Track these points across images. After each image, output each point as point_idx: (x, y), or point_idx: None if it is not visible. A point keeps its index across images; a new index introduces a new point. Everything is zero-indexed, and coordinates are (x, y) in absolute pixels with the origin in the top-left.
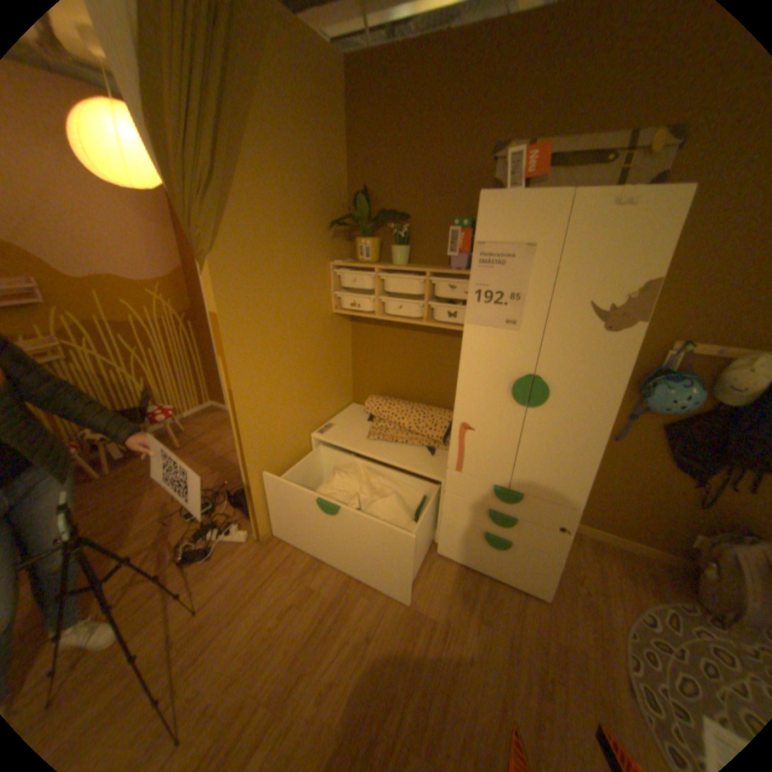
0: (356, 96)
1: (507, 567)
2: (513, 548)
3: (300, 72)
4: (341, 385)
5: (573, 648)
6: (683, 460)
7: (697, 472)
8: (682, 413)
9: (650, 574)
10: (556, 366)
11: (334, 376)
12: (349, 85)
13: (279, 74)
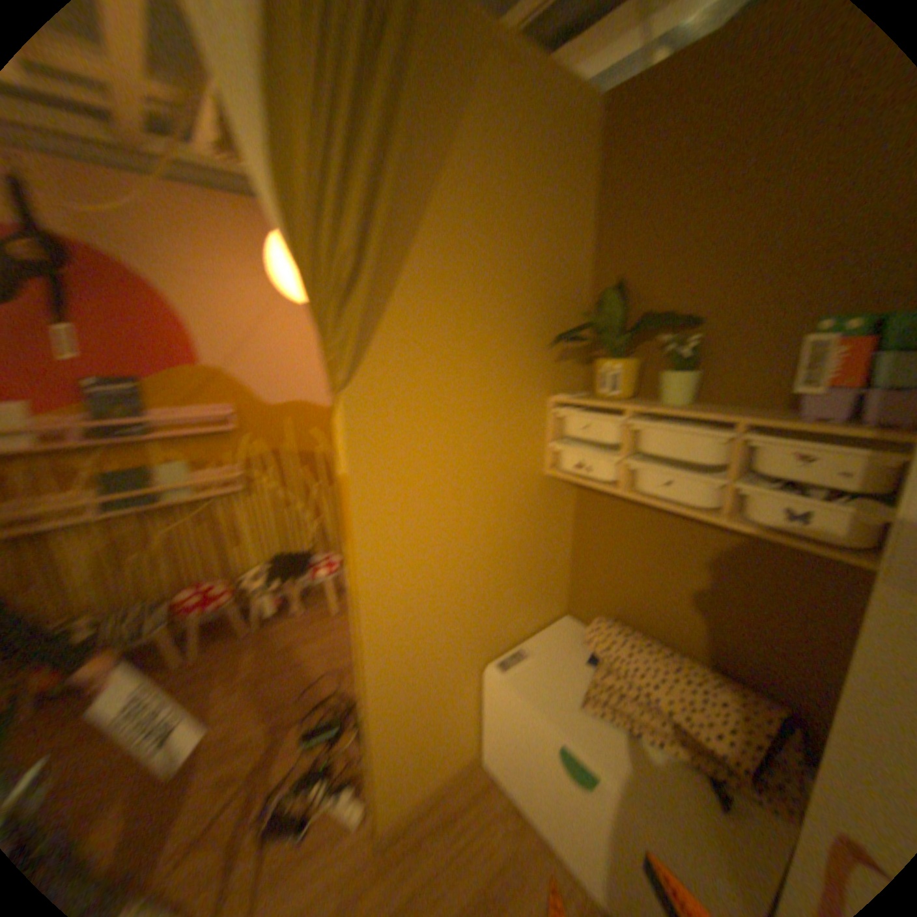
0: (618, 144)
1: None
2: None
3: (528, 119)
4: (548, 587)
5: None
6: None
7: None
8: None
9: None
10: None
11: (538, 572)
12: (609, 131)
13: (493, 123)
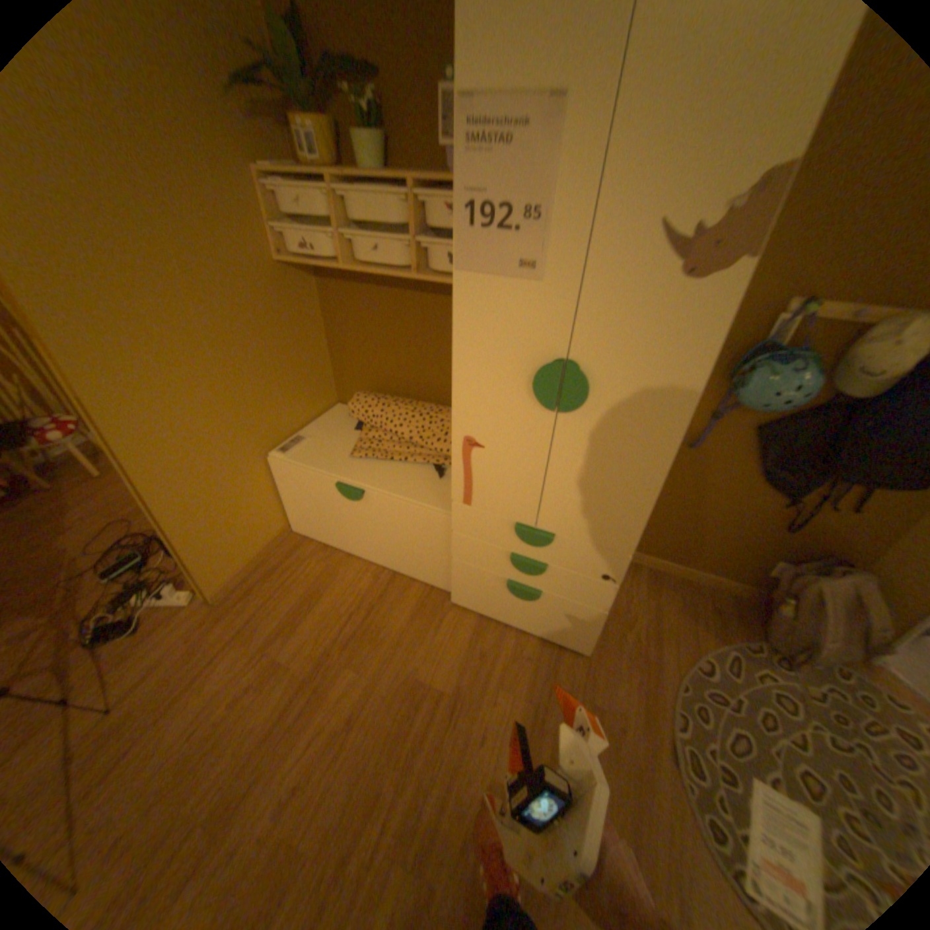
0: None
1: (536, 619)
2: (543, 597)
3: None
4: (313, 379)
5: (610, 710)
6: (775, 473)
7: (790, 489)
8: (784, 410)
9: (715, 610)
10: (601, 344)
11: (298, 365)
12: None
13: None
